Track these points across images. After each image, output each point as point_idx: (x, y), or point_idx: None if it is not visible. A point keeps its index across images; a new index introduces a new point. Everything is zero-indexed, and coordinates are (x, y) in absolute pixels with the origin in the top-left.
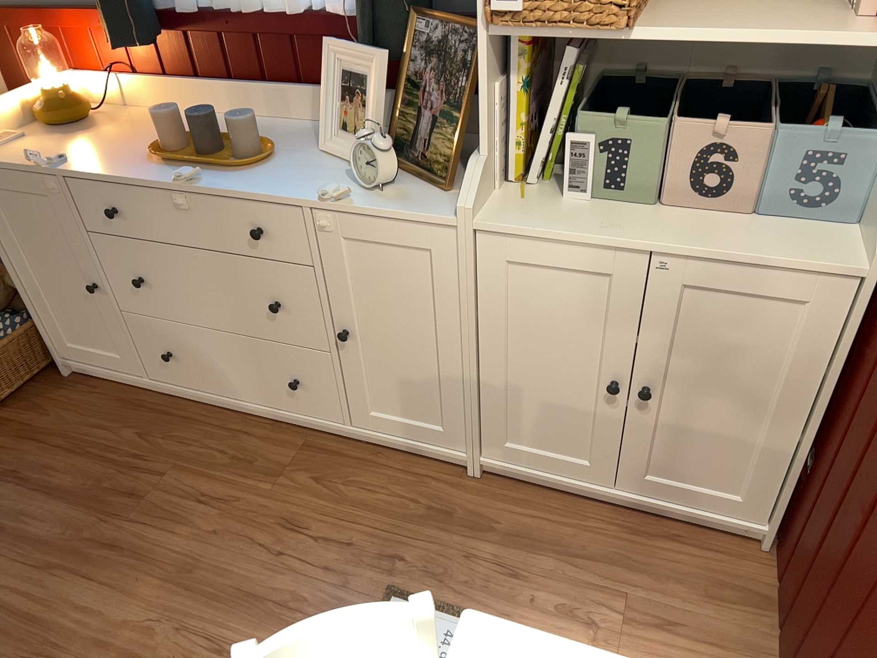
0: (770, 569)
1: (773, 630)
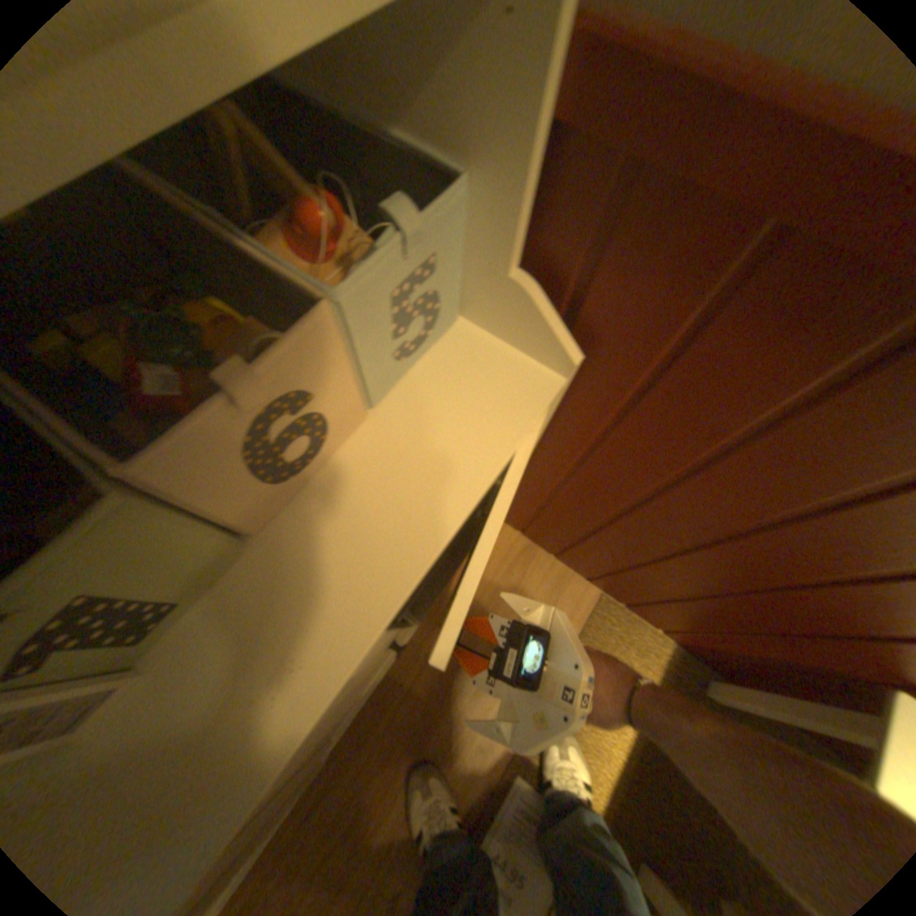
0: (513, 530)
1: (557, 561)
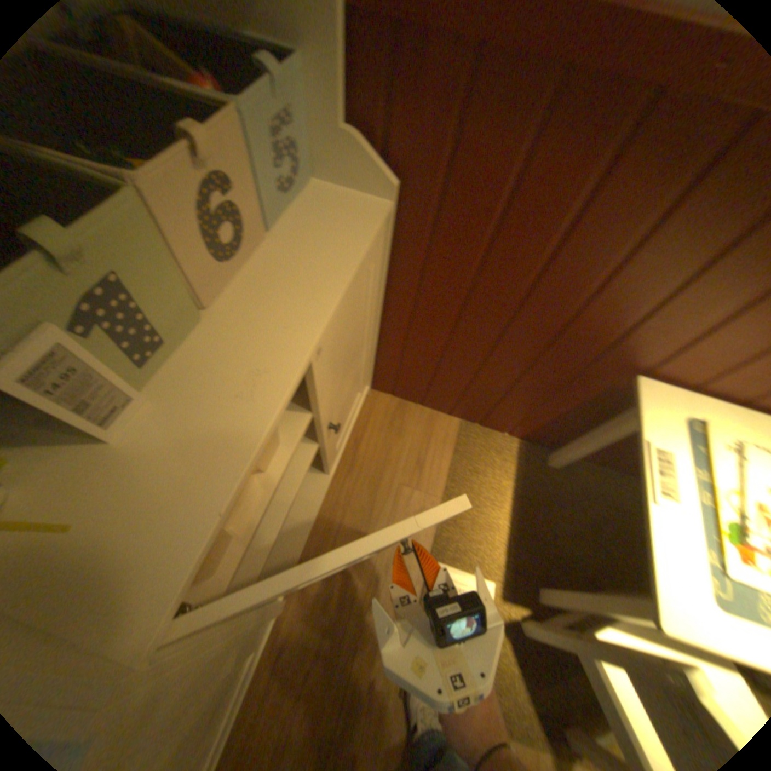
0: (385, 394)
1: (423, 407)
